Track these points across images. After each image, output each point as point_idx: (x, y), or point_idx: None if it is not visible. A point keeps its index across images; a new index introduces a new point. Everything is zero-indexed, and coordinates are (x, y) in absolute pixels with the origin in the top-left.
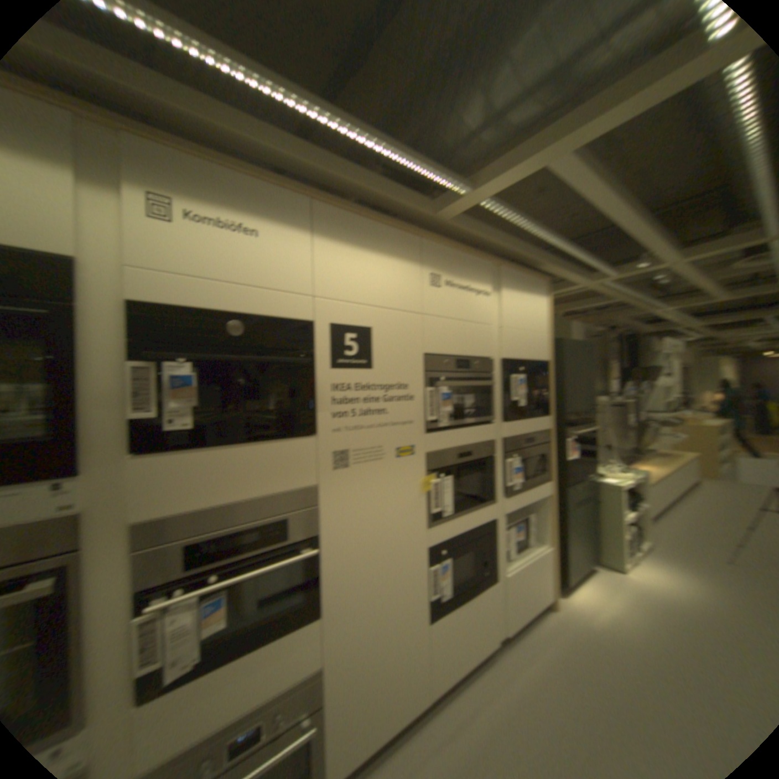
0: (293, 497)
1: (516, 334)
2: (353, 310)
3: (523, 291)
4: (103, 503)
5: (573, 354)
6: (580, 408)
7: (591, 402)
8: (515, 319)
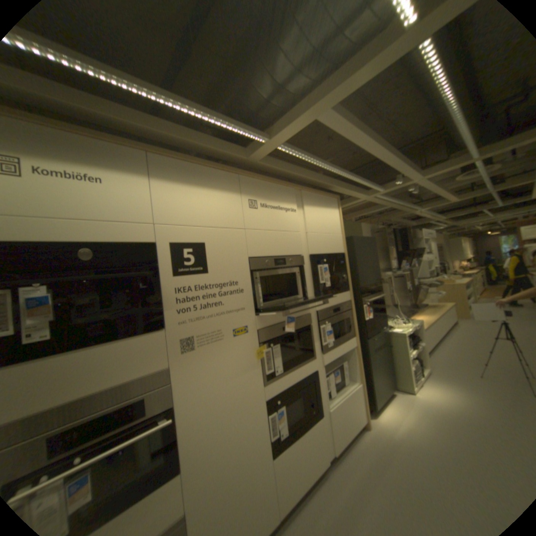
0: (146, 382)
1: (317, 236)
2: (186, 231)
3: (319, 206)
4: None
5: (361, 246)
6: (370, 283)
7: (377, 277)
8: (316, 226)
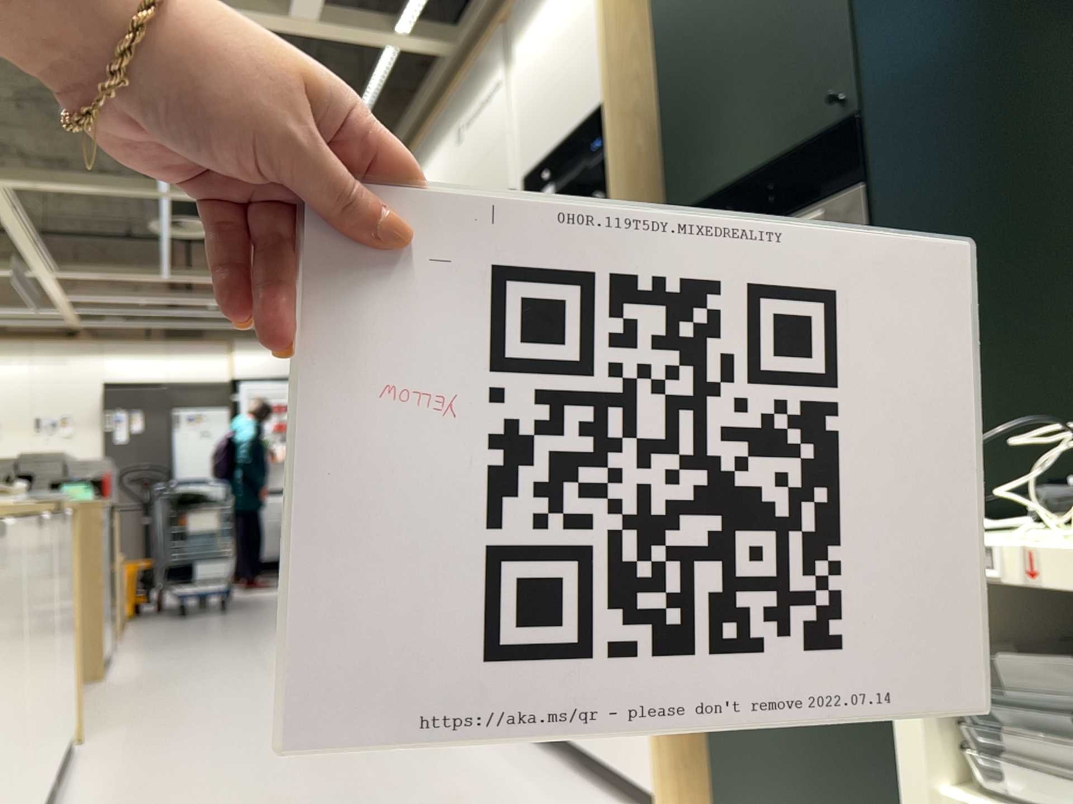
0: None
1: (536, 111)
2: None
3: (543, 2)
4: None
5: None
6: (740, 170)
7: (811, 103)
8: (534, 80)
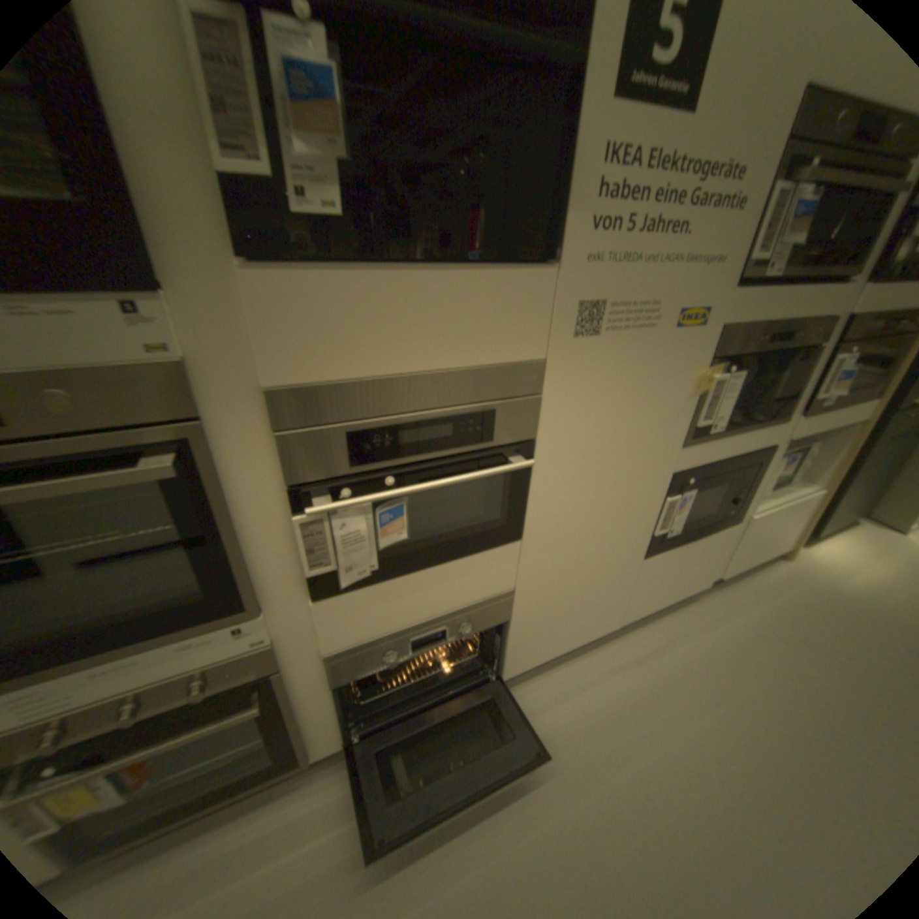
0: (504, 376)
1: None
2: None
3: None
4: (207, 348)
5: None
6: None
7: None
8: None
